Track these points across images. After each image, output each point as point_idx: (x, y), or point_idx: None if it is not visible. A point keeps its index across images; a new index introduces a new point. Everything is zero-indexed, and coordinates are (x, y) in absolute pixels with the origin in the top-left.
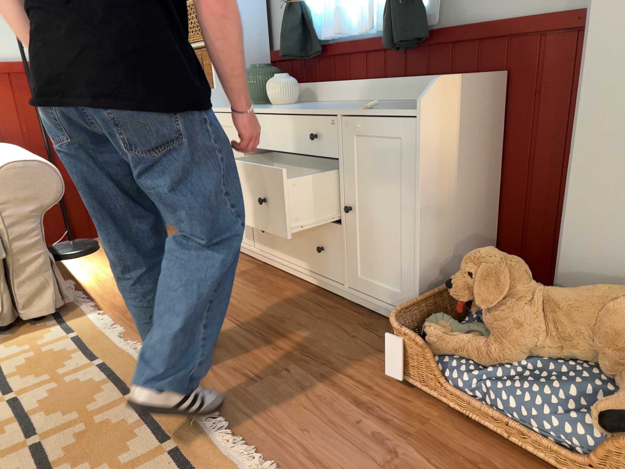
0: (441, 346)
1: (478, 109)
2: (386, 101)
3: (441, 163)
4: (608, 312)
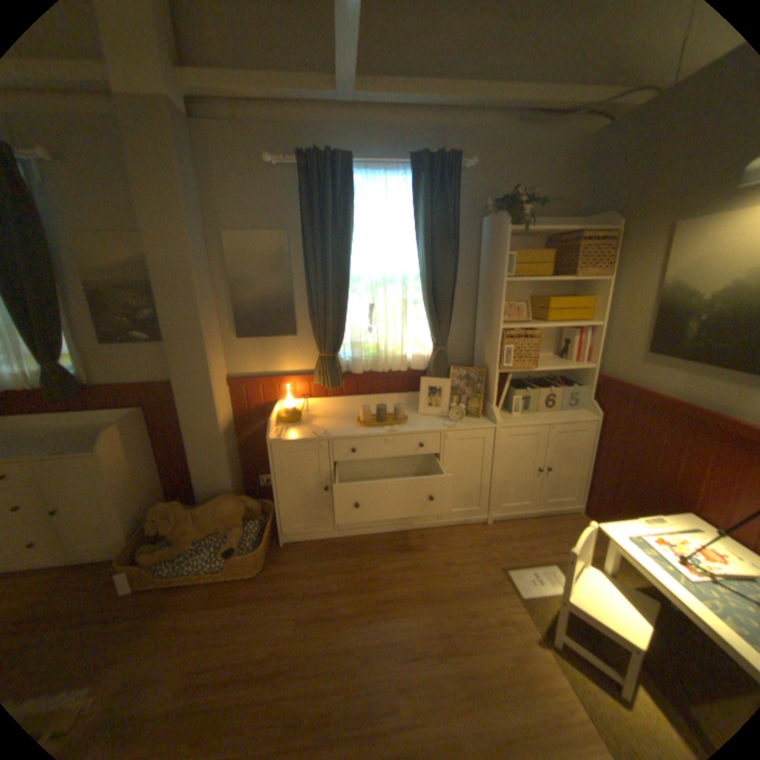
0: (148, 564)
1: (131, 433)
2: (57, 428)
3: (117, 470)
4: (216, 512)
